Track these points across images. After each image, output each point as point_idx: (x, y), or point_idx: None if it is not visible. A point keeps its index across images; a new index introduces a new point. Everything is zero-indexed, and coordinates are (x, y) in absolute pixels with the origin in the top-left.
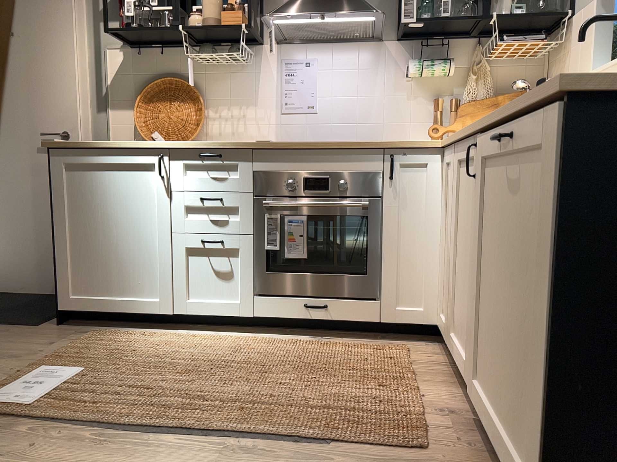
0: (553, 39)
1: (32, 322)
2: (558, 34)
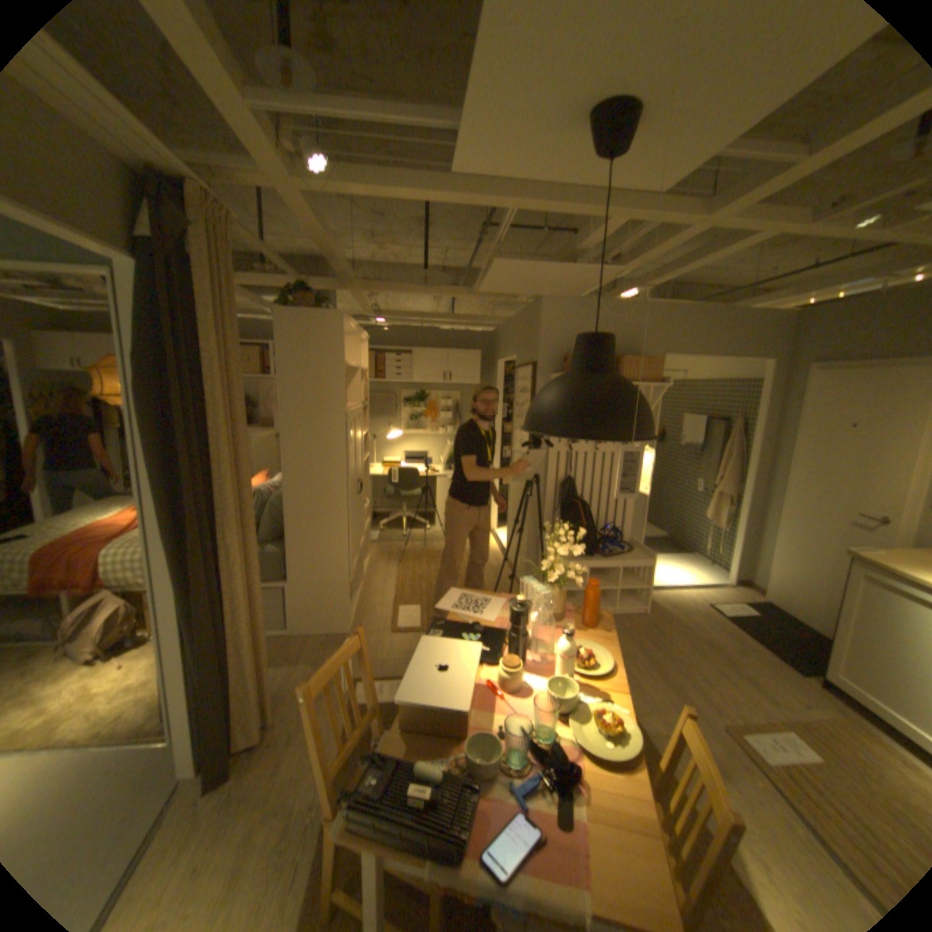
0: None
1: (802, 671)
2: None
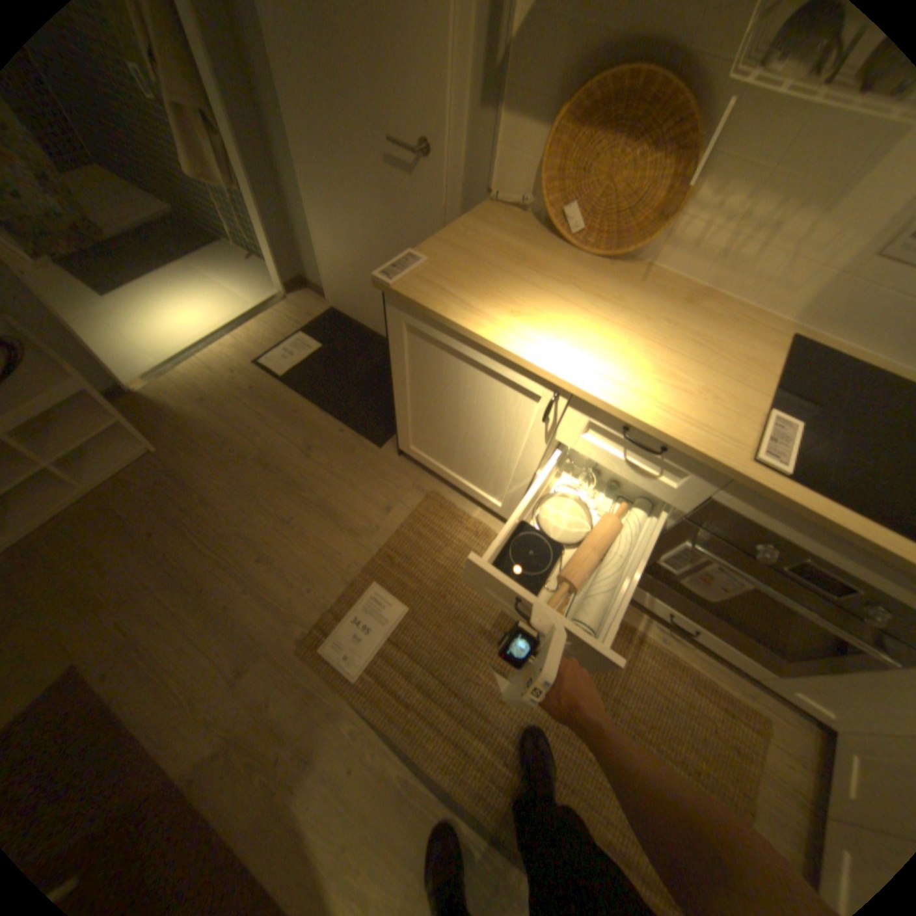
0: None
1: (377, 437)
2: None
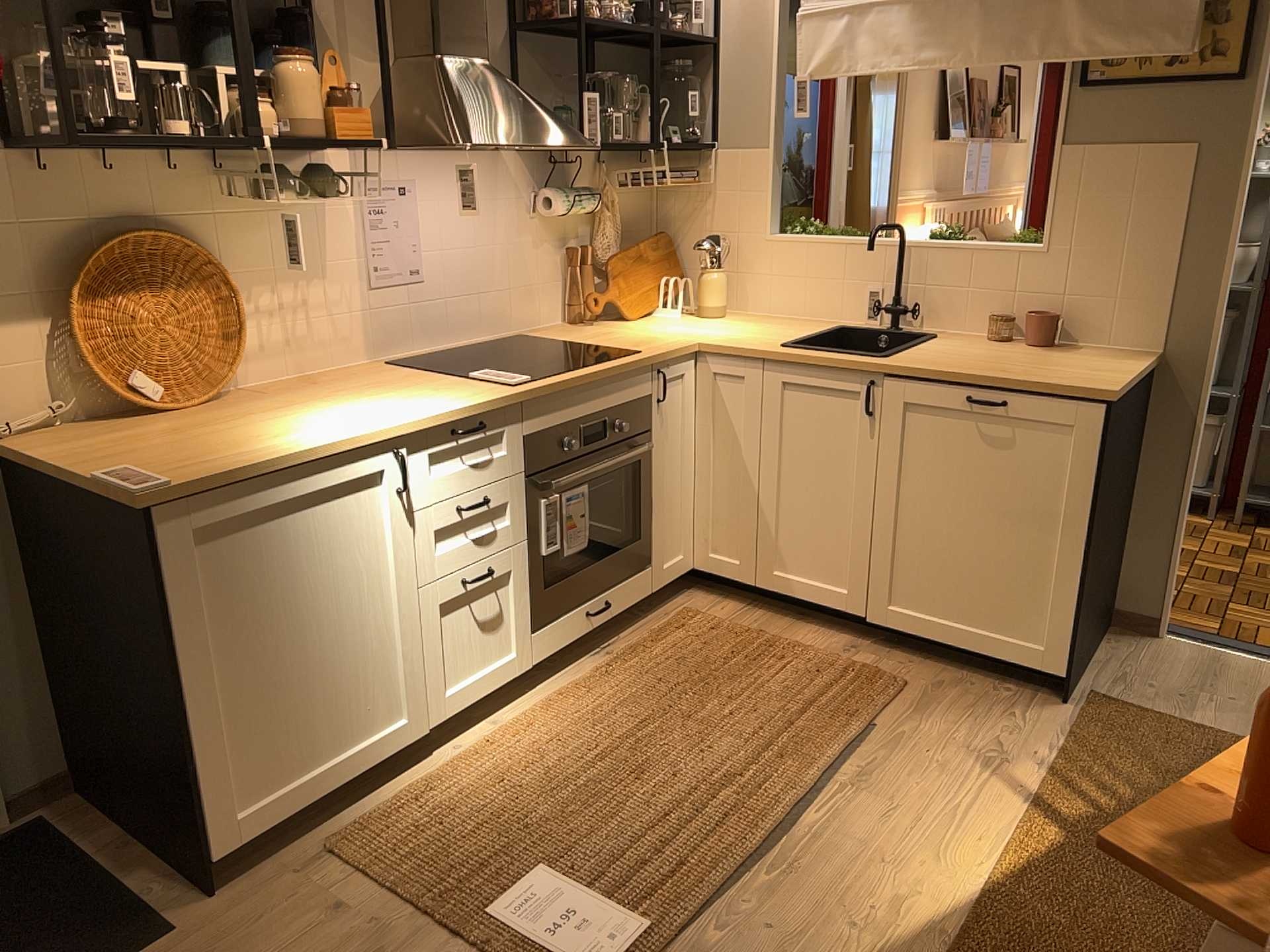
0: (675, 161)
1: (140, 936)
2: (689, 161)
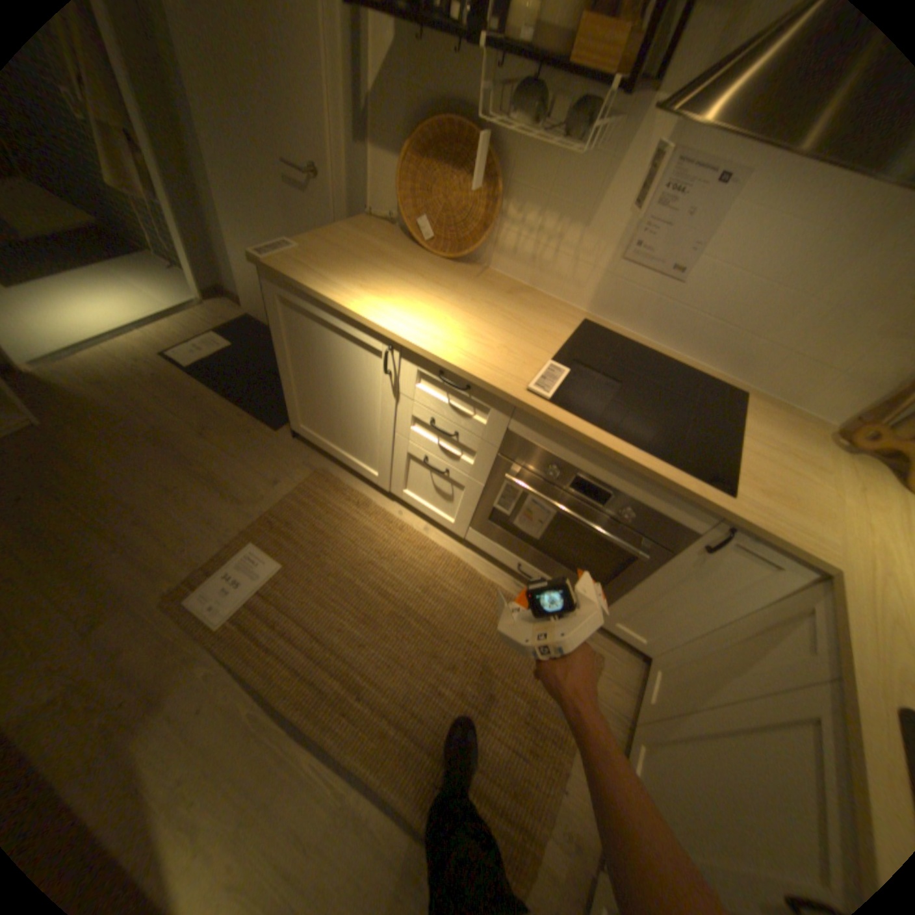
0: None
1: (273, 422)
2: None
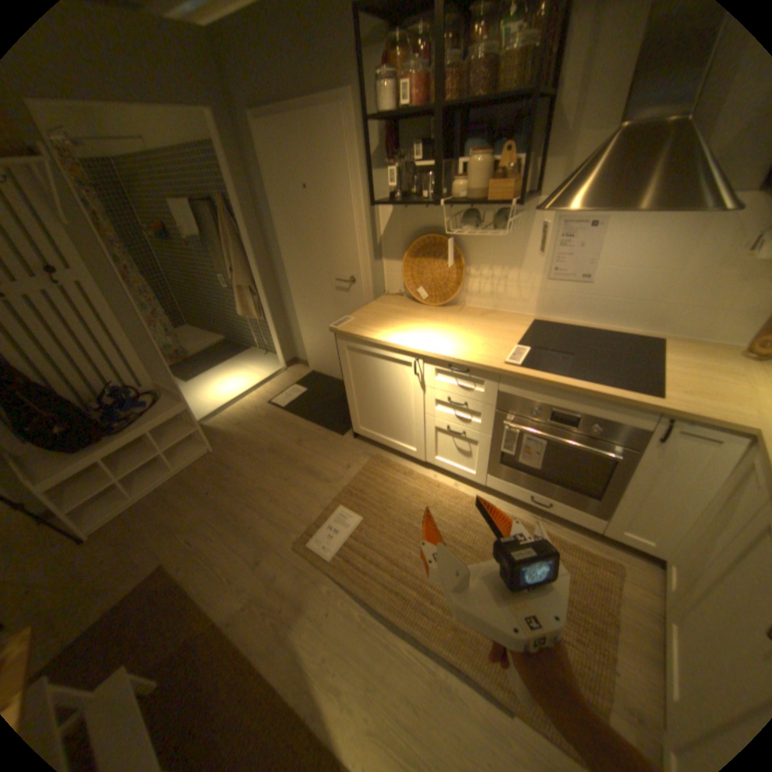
0: None
1: (340, 430)
2: None
